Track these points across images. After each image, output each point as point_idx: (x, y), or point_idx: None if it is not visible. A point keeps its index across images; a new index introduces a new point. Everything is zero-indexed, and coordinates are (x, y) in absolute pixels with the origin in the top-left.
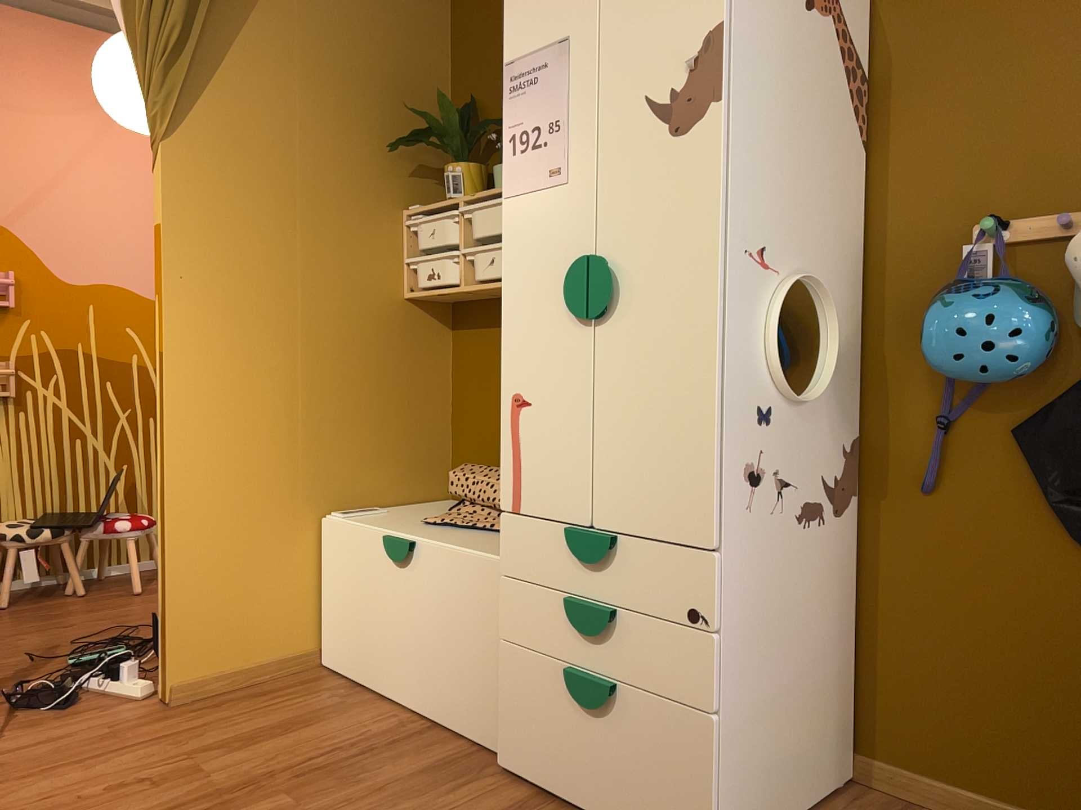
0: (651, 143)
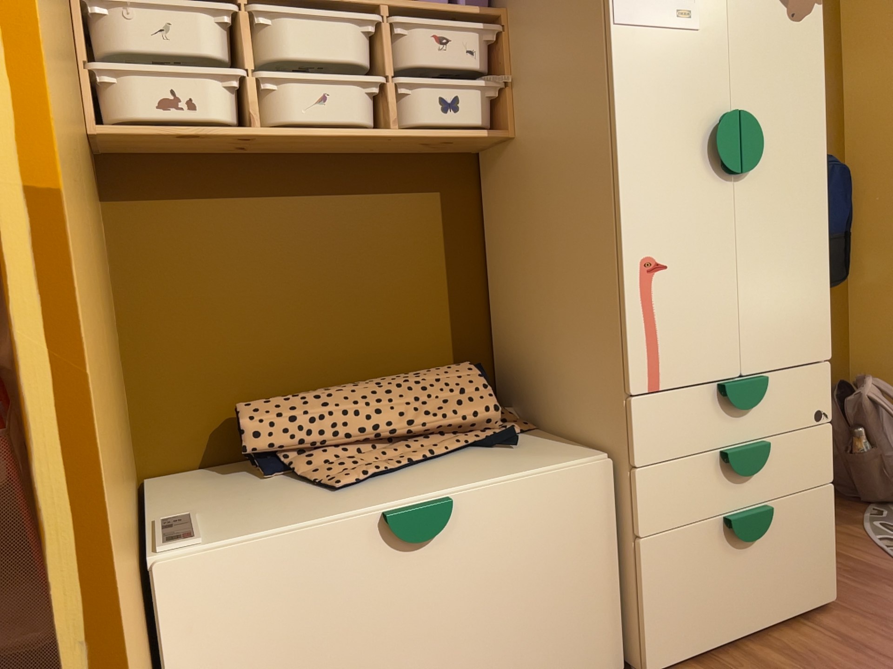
0: (774, 19)
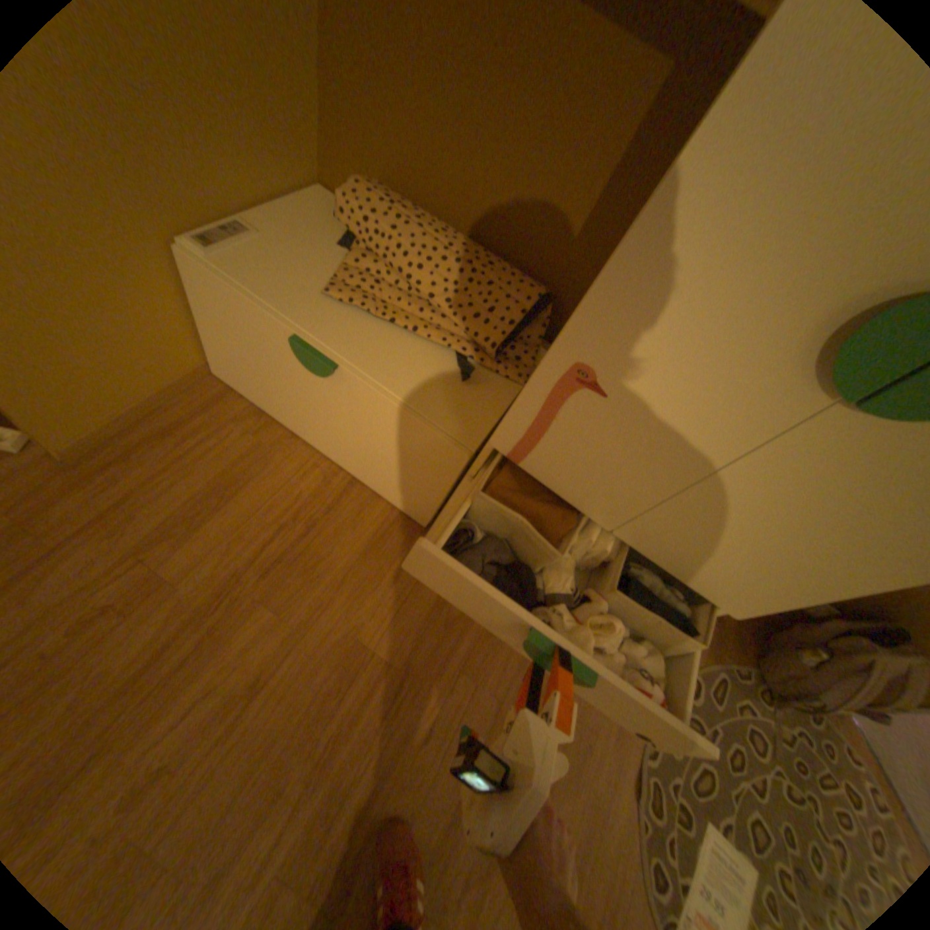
0: None
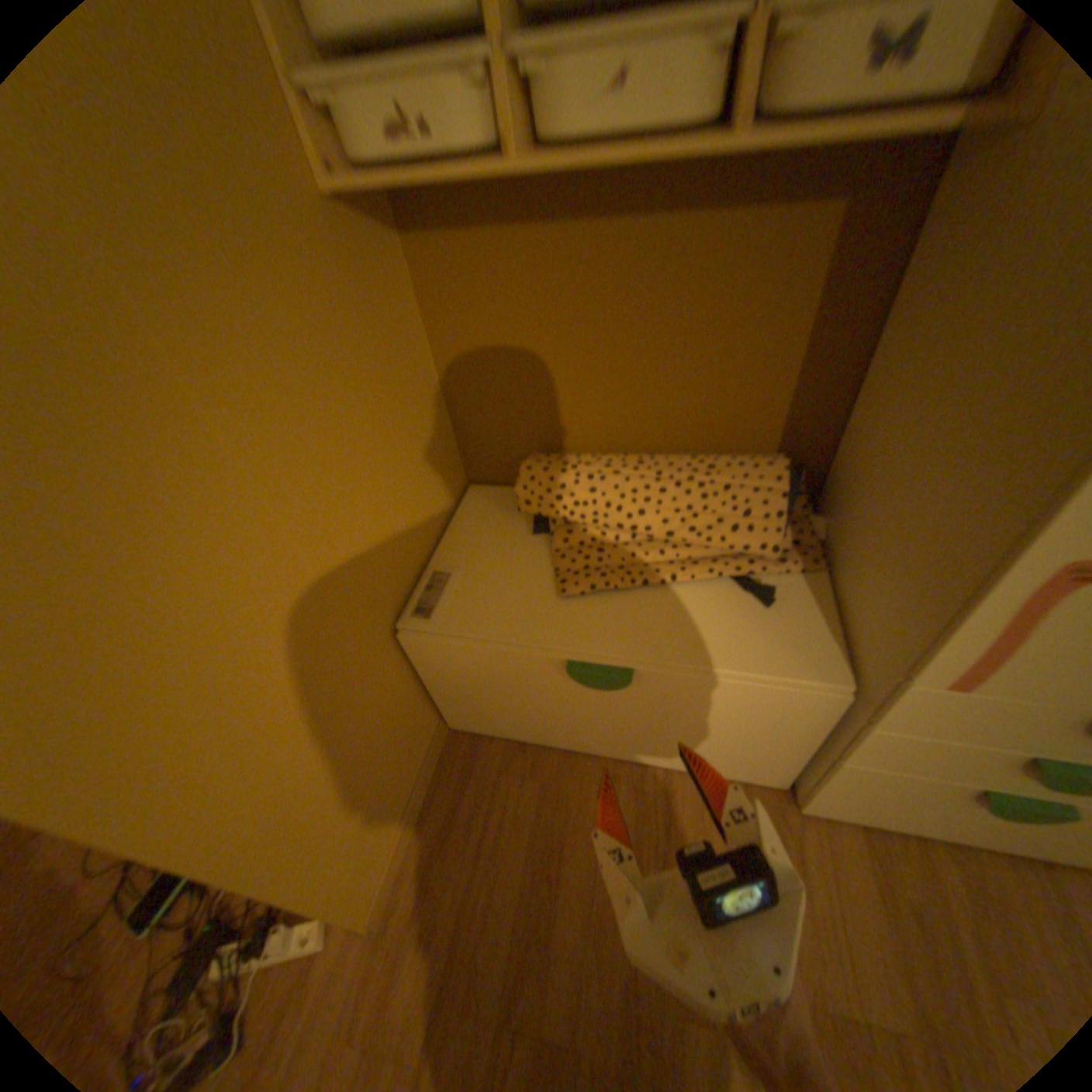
0: None
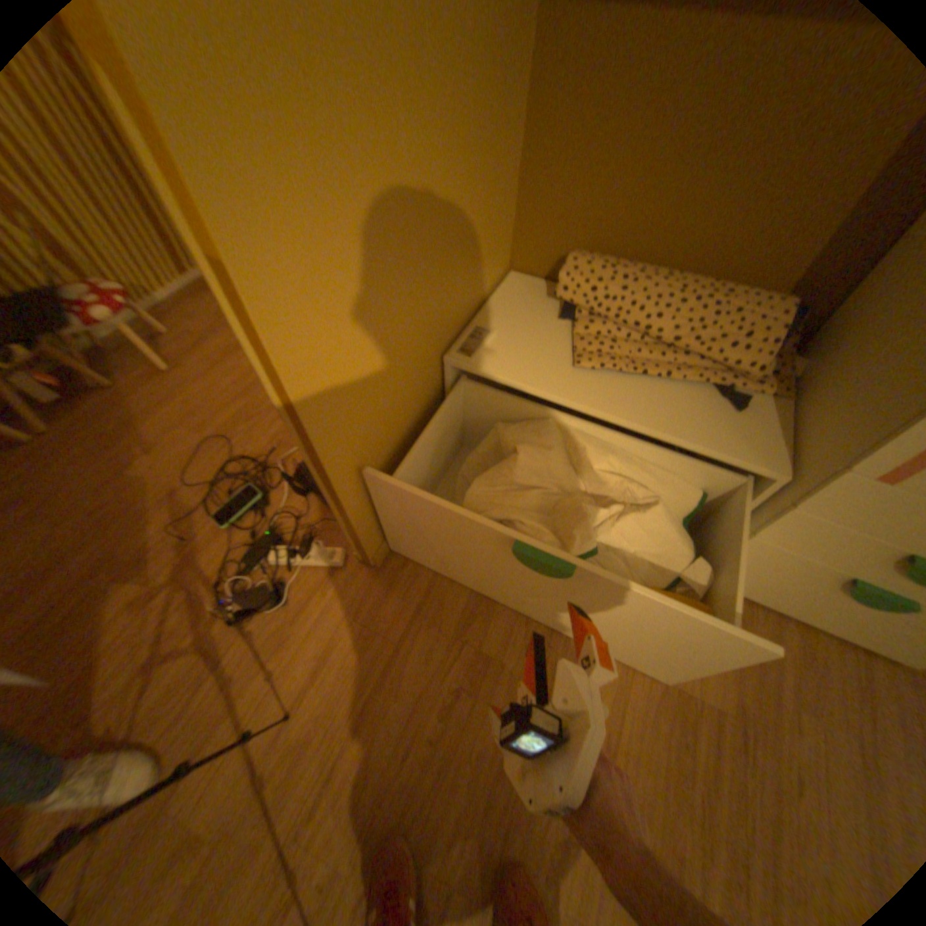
0: None
